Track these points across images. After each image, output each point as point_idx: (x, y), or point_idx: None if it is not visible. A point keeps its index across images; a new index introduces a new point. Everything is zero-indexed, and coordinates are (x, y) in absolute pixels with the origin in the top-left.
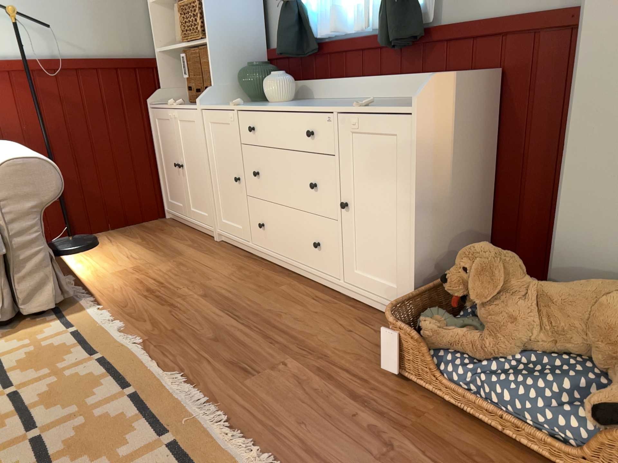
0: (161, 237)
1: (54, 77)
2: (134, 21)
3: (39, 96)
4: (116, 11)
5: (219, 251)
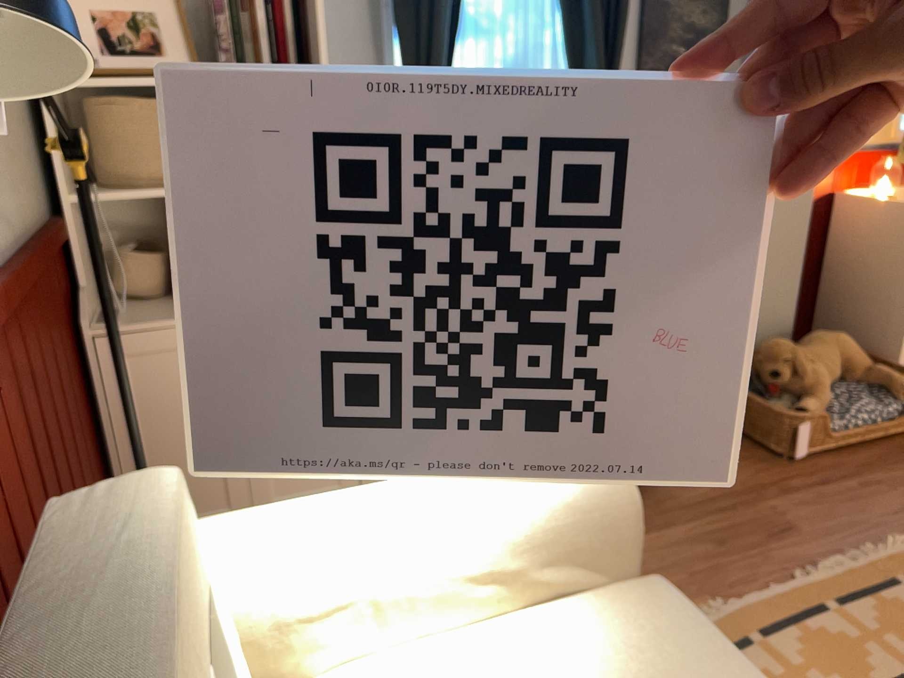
0: None
1: (7, 313)
2: (20, 127)
3: (7, 383)
4: (5, 104)
5: None
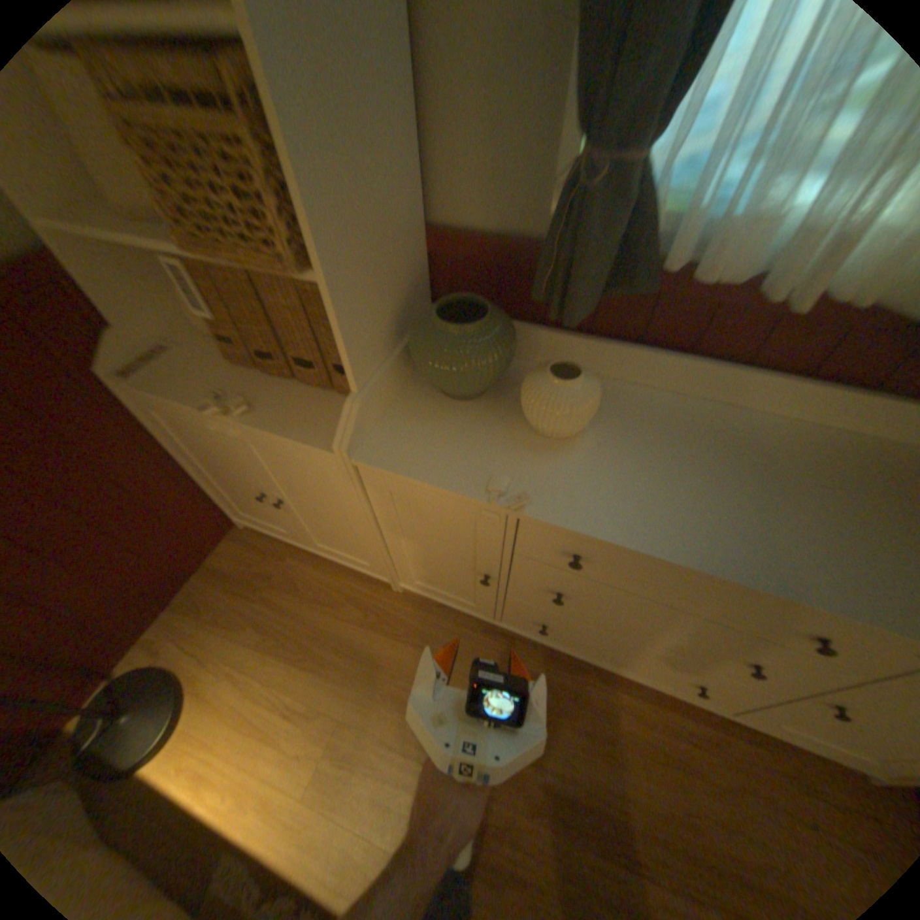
0: (285, 604)
1: None
2: None
3: None
4: None
5: (430, 624)
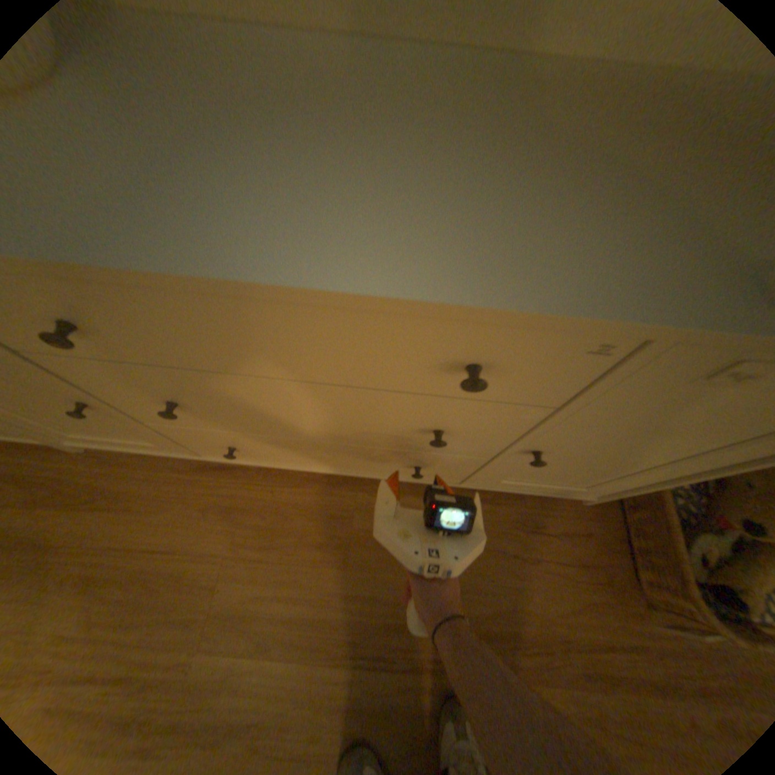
0: None
1: None
2: None
3: None
4: None
5: (122, 479)
